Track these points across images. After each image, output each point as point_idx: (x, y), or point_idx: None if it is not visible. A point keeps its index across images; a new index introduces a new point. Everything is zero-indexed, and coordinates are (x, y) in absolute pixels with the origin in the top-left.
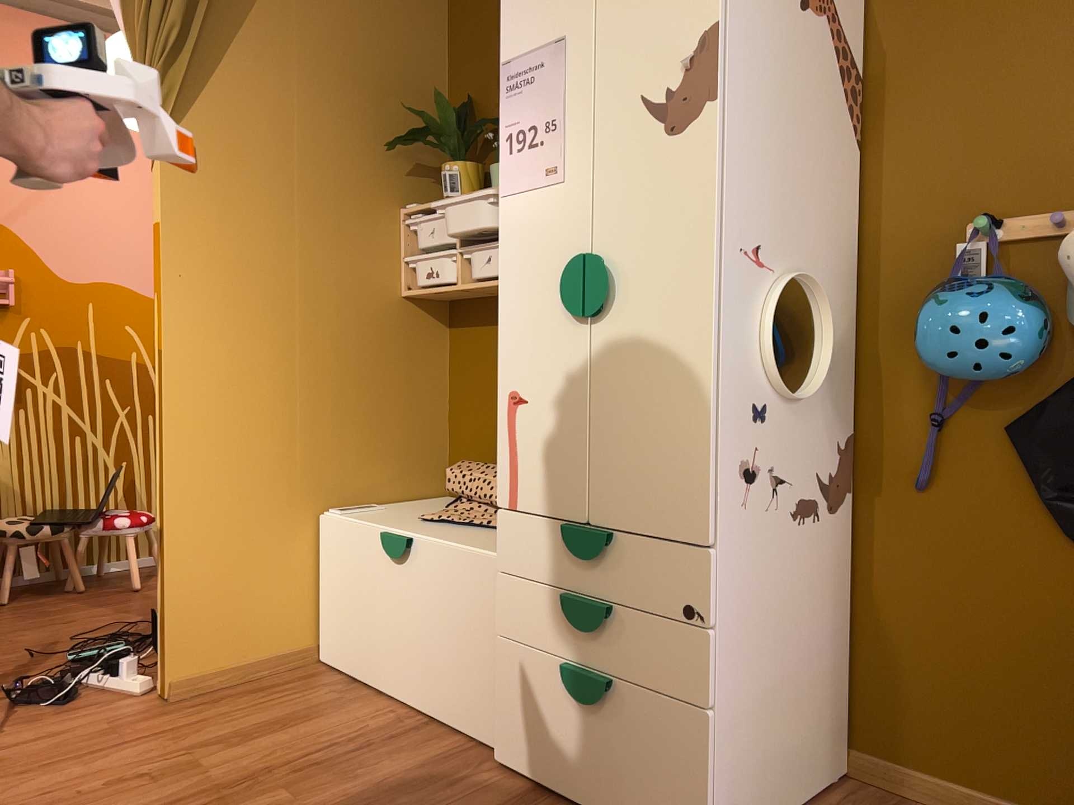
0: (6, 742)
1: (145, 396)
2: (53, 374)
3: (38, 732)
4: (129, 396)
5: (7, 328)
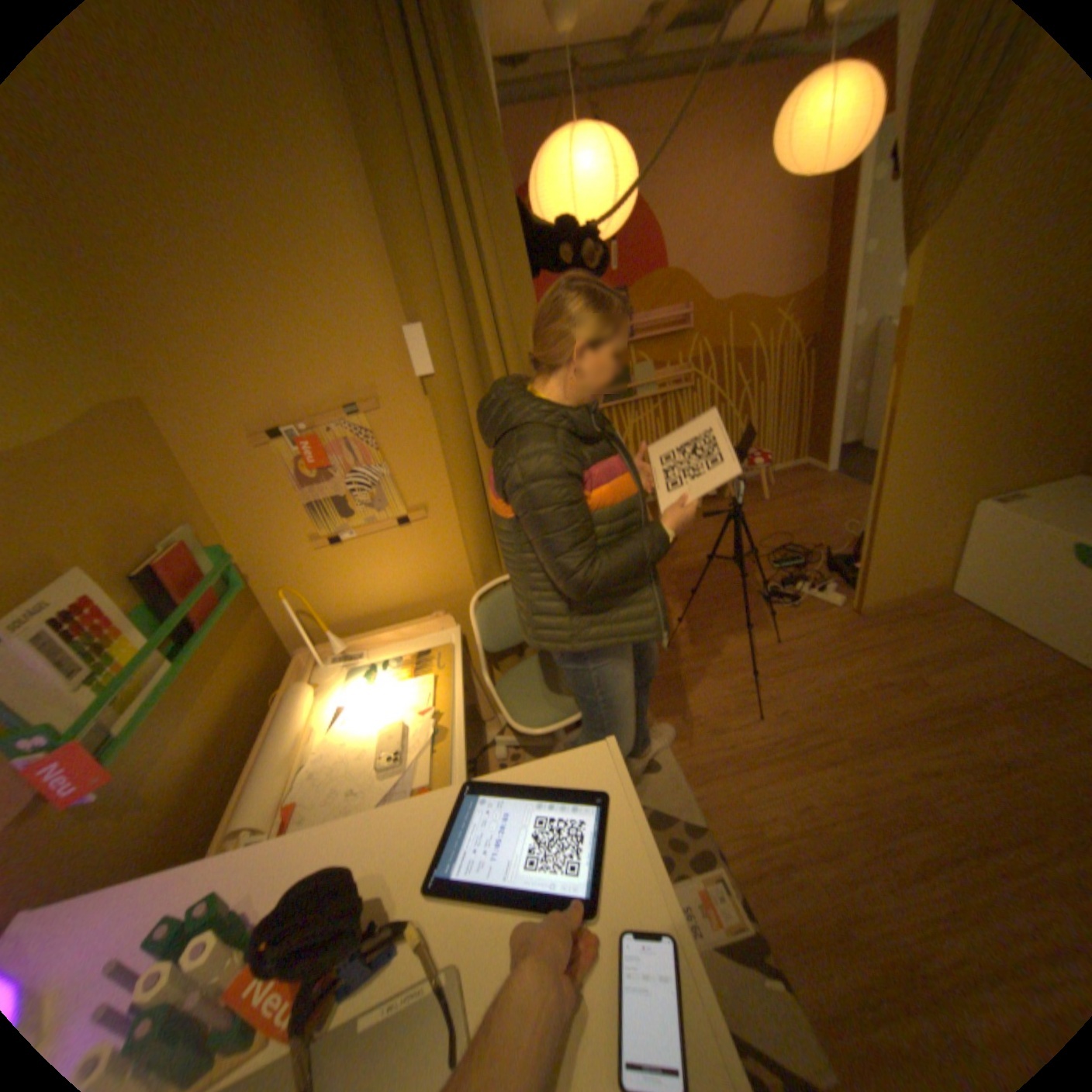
0: (786, 635)
1: (757, 371)
2: (707, 368)
3: (799, 630)
4: (748, 373)
5: (683, 344)
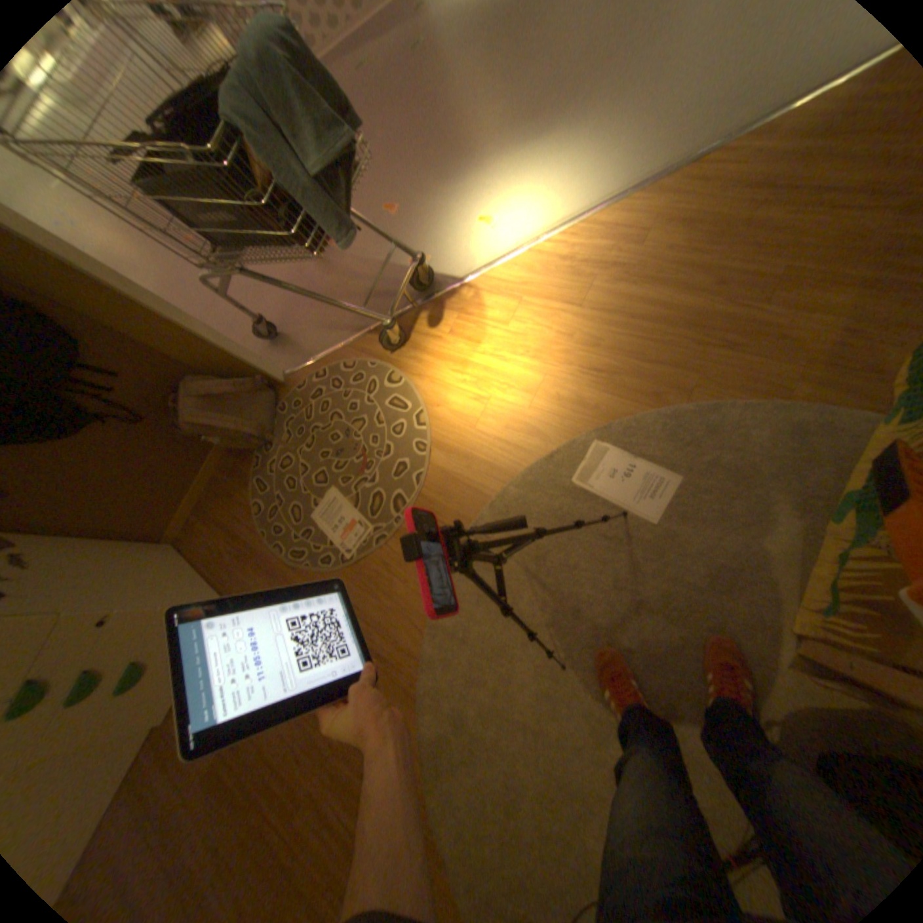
0: None
1: None
2: None
3: None
4: None
5: None
